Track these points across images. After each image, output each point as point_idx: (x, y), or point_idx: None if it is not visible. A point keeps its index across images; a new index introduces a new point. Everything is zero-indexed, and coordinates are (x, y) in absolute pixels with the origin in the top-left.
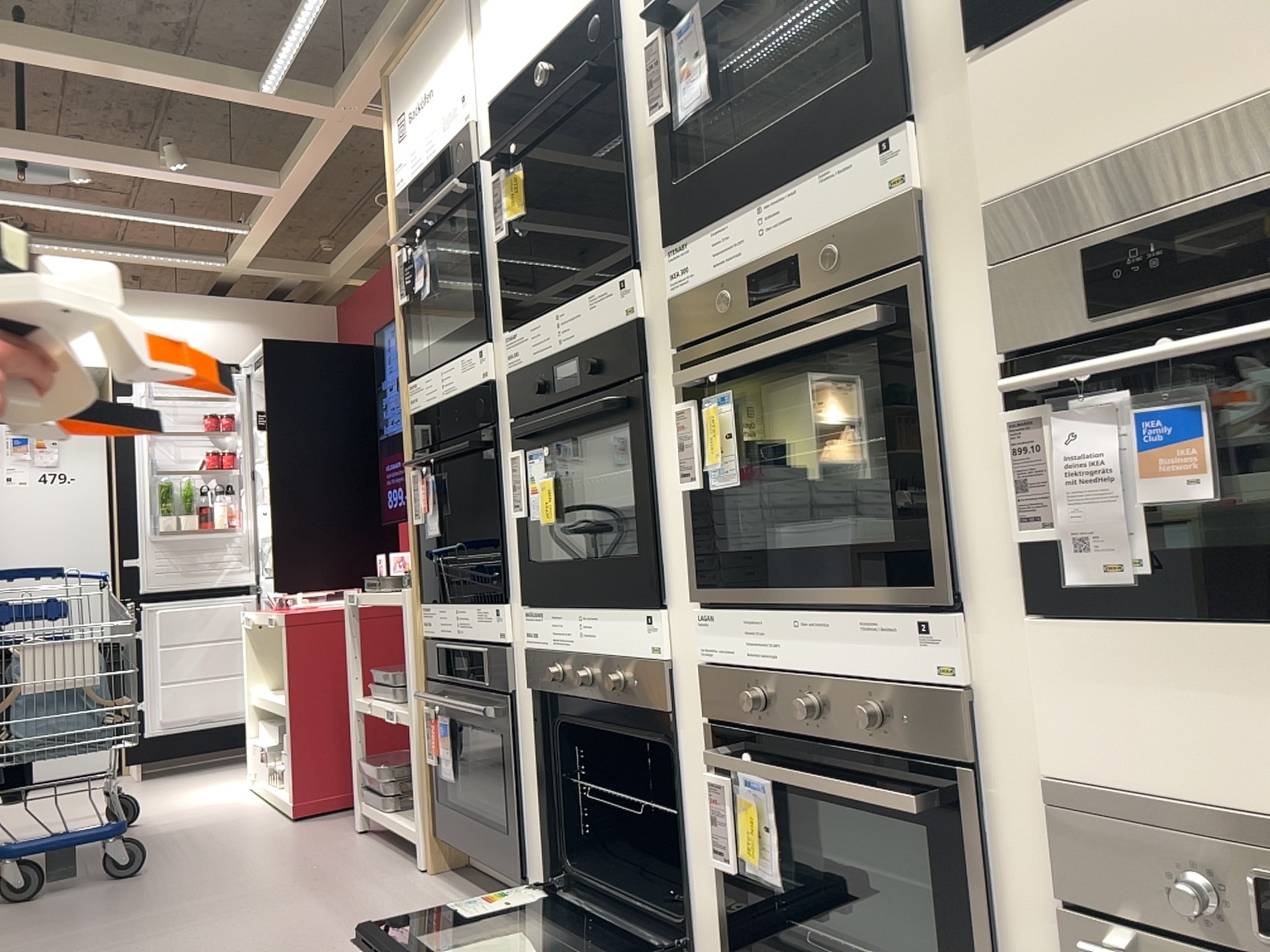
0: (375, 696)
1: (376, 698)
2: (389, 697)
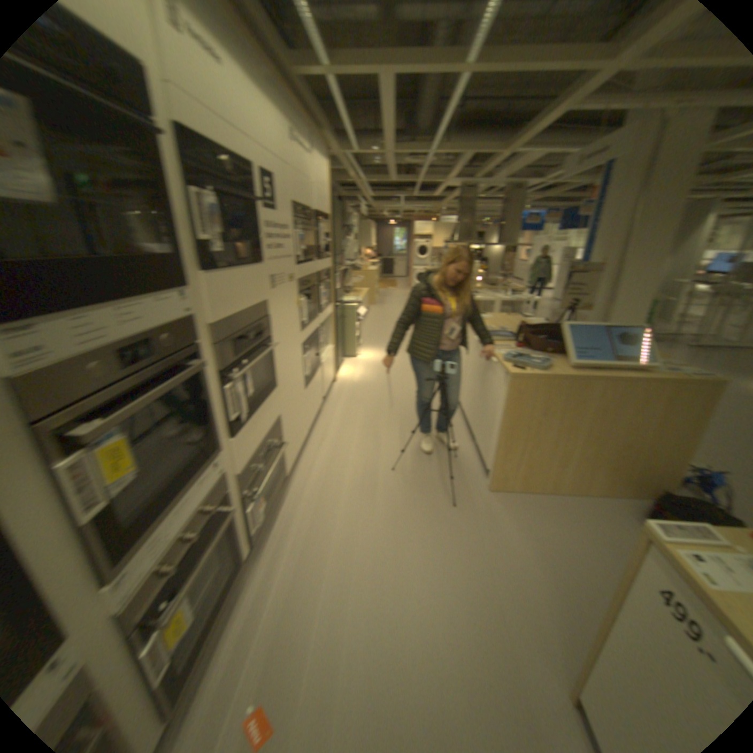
0: None
1: None
2: None
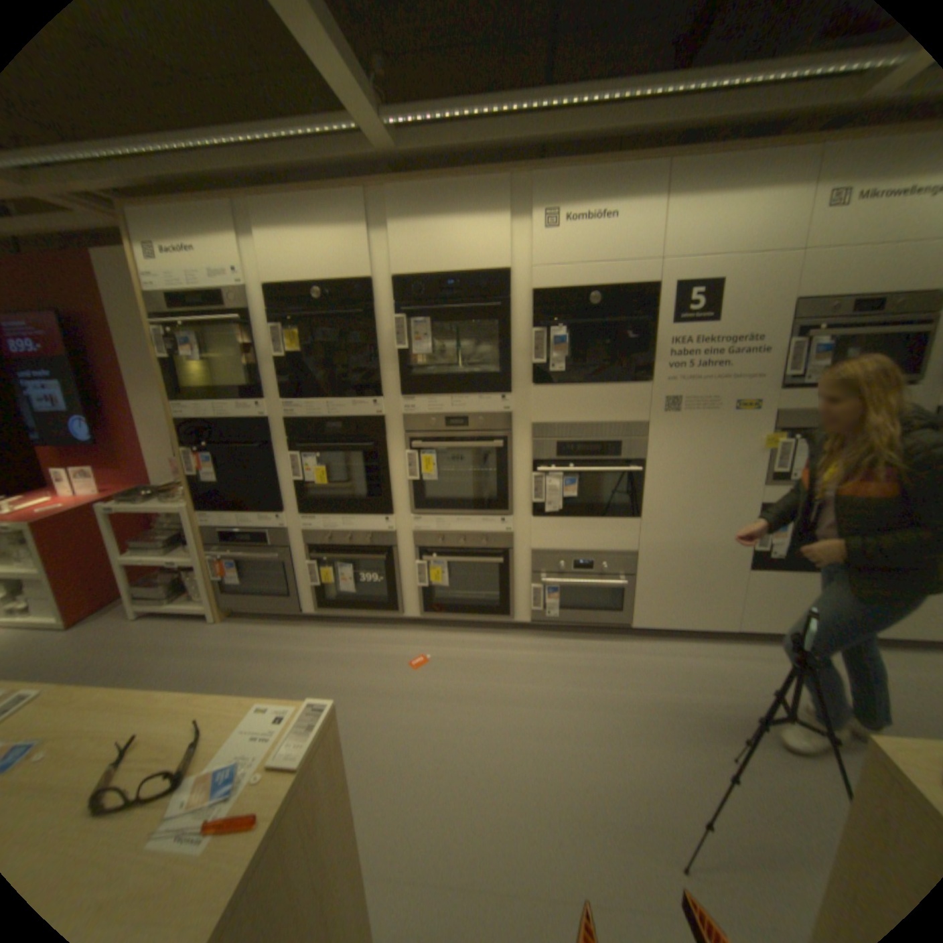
0: (131, 557)
1: (135, 558)
2: (147, 556)
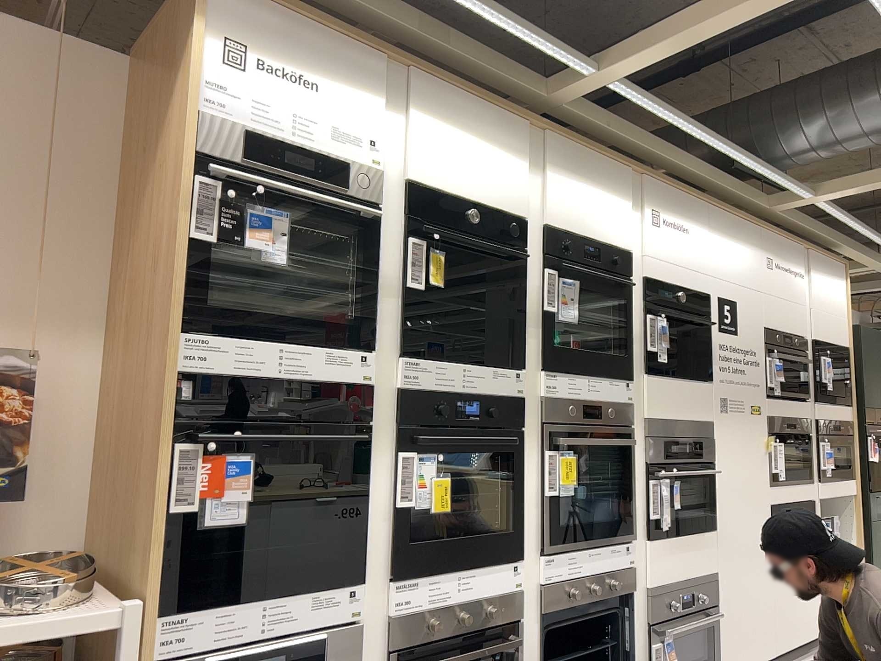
0: None
1: None
2: None
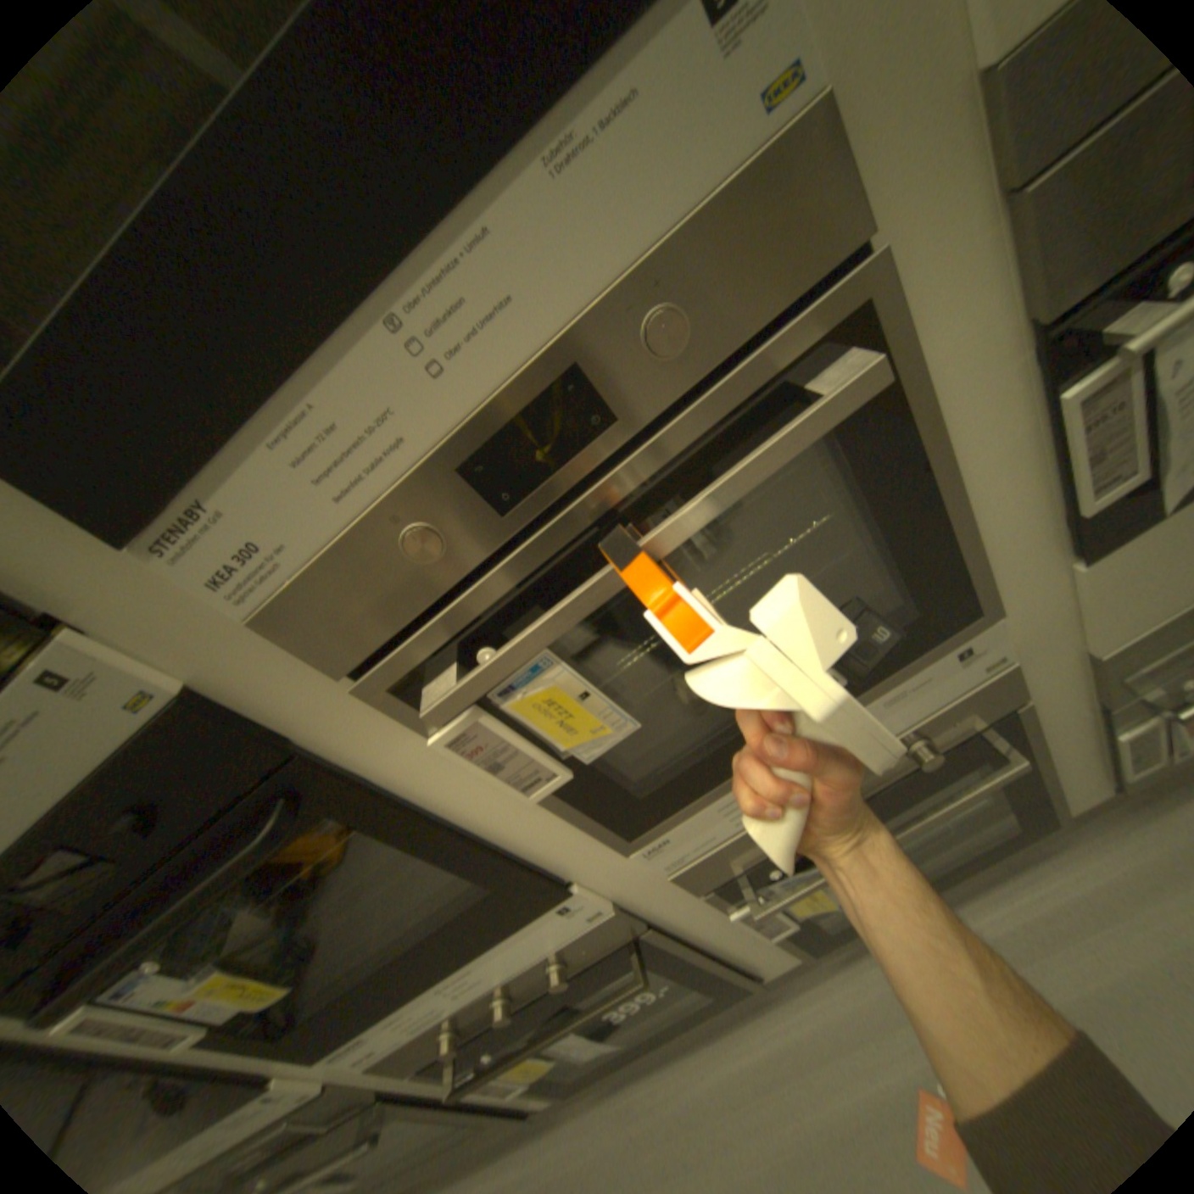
0: None
1: None
2: None
